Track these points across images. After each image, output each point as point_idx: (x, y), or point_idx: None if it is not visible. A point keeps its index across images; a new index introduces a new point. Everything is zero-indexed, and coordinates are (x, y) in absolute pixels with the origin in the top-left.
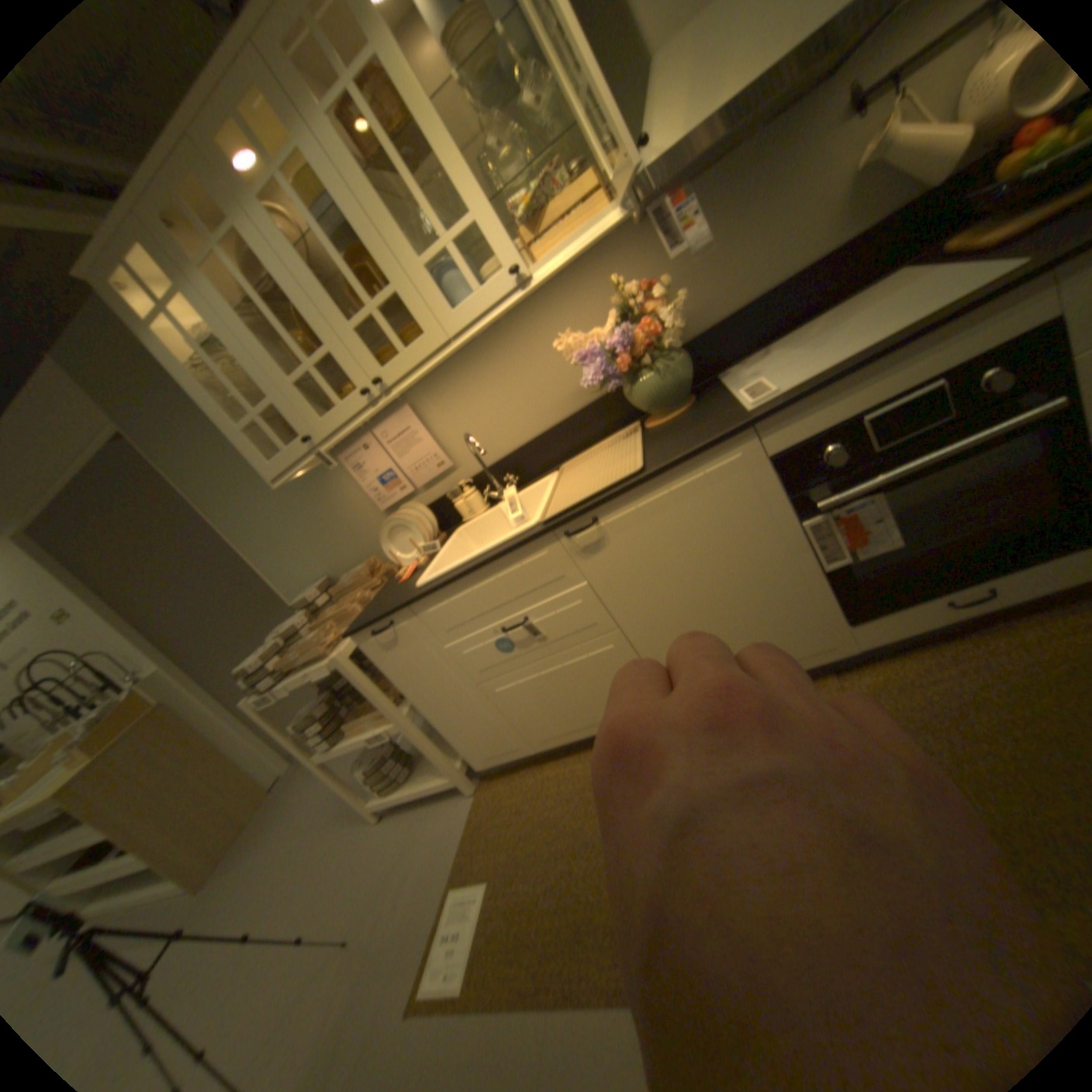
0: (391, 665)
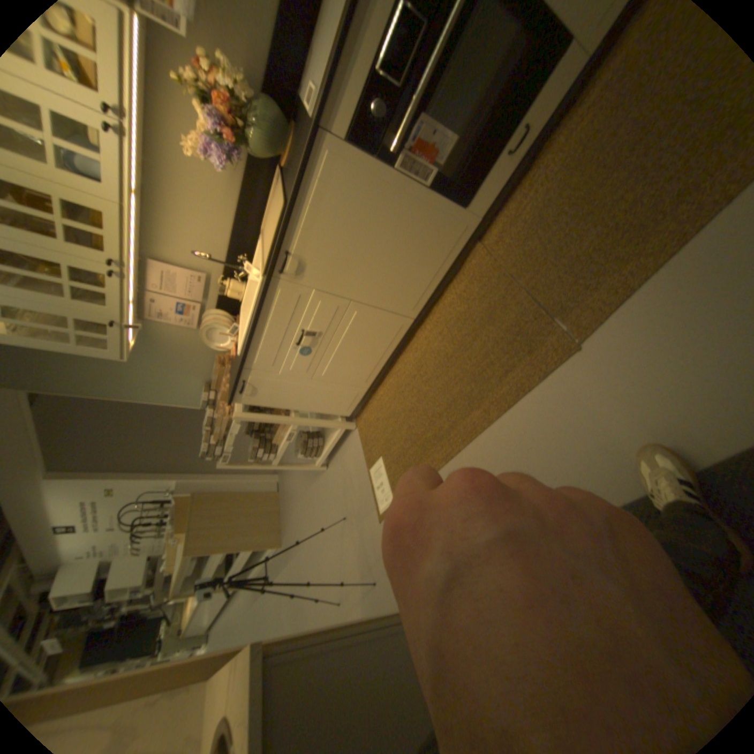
0: (264, 399)
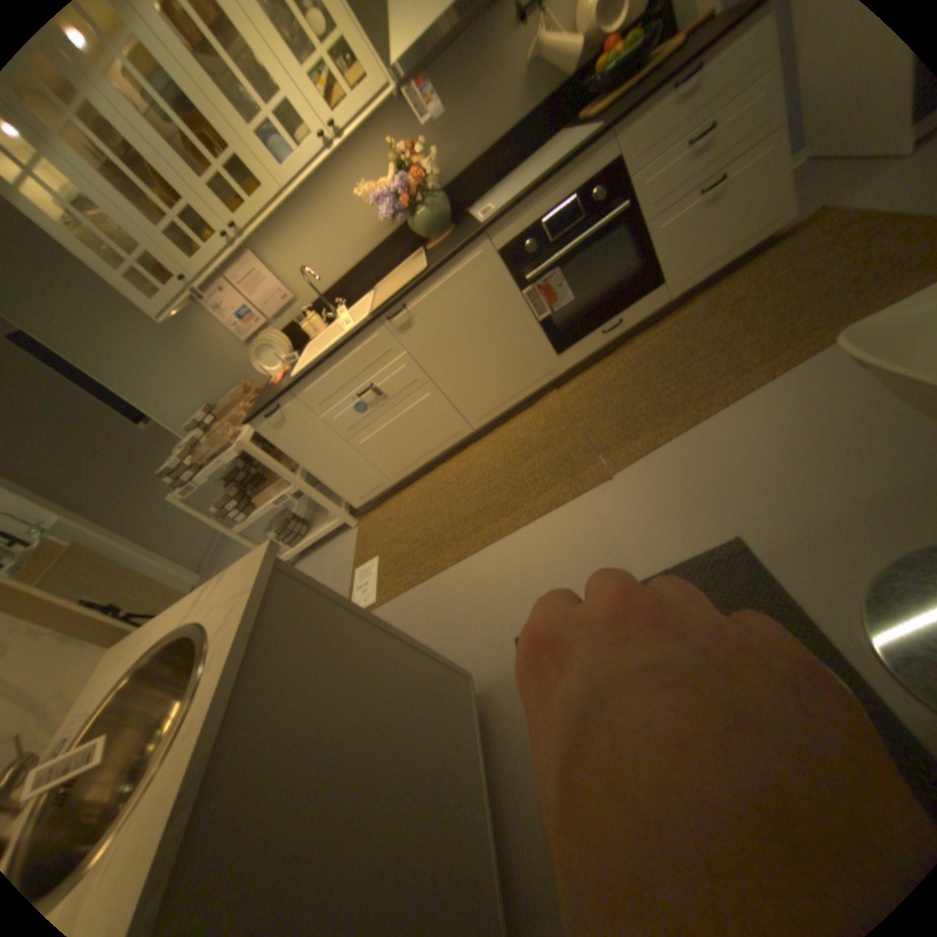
0: (283, 438)
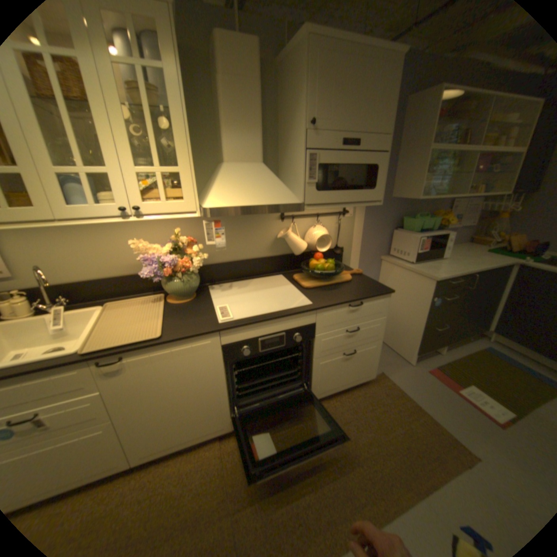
0: None
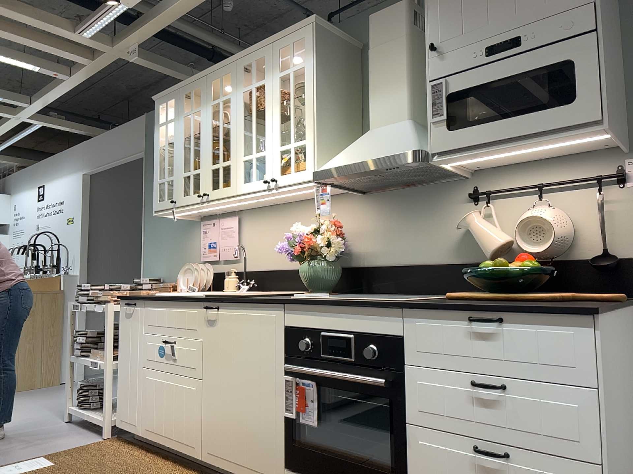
0: (123, 326)
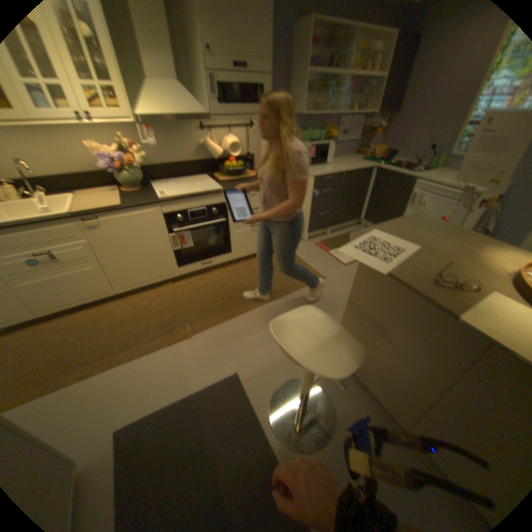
0: None
